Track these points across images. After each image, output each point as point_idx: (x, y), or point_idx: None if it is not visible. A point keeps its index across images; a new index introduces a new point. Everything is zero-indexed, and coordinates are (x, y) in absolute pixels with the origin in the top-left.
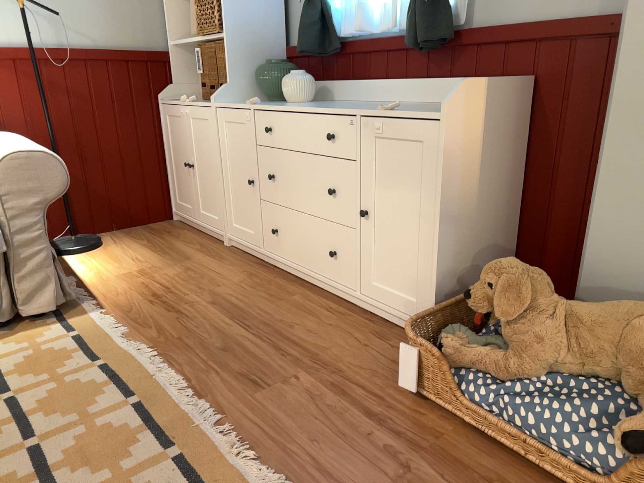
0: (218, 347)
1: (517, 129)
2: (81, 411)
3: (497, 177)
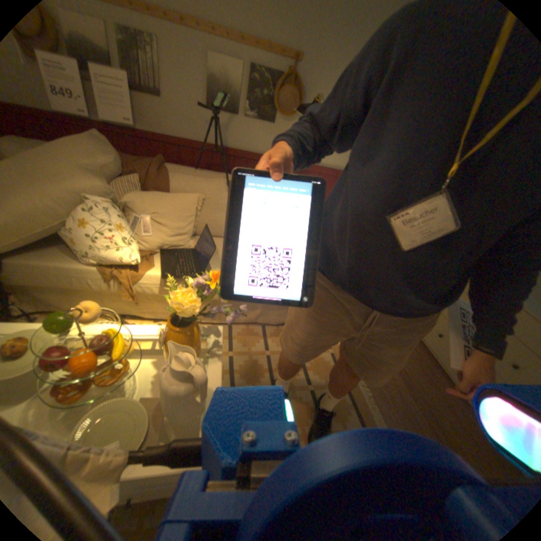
0: (401, 409)
1: None
2: (343, 425)
3: None
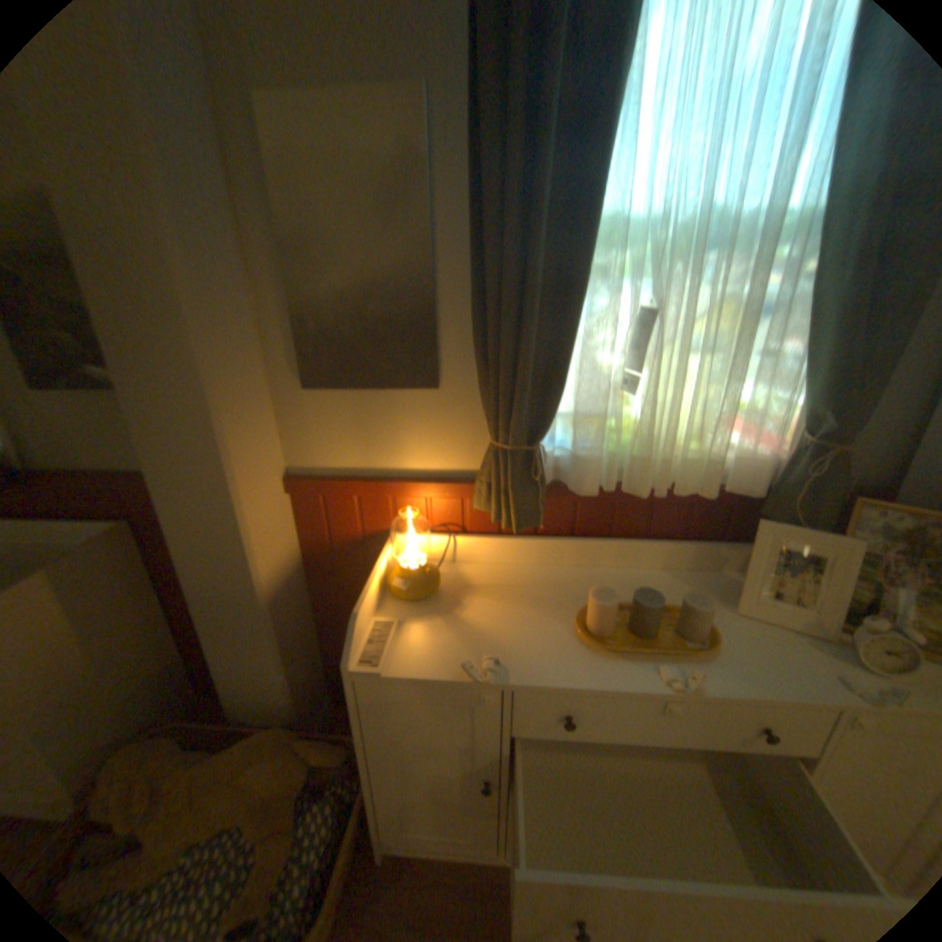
0: None
1: (128, 572)
2: None
3: (117, 629)
